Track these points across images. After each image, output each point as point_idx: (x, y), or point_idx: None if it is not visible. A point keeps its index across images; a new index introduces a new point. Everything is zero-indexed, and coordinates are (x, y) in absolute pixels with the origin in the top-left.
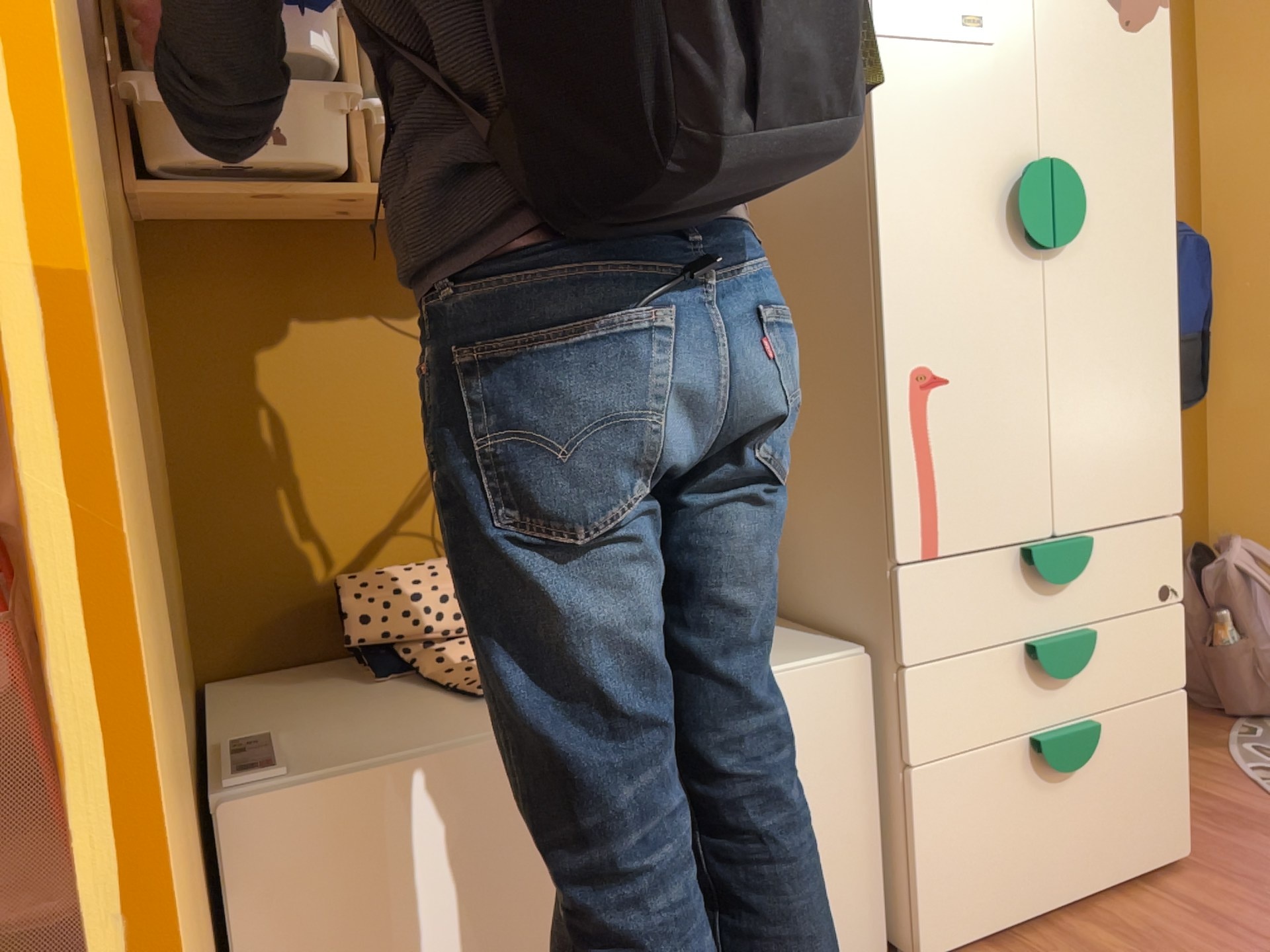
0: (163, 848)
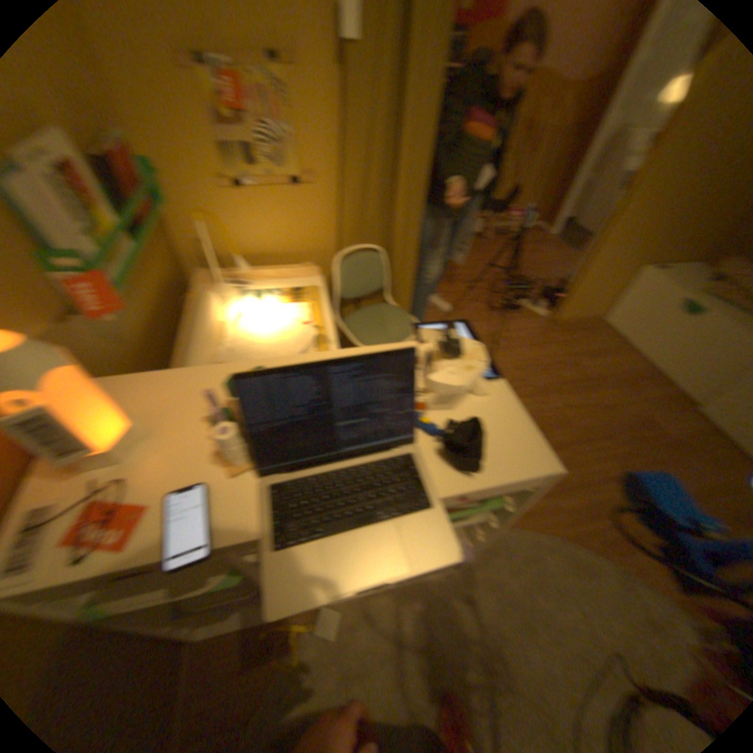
0: (608, 247)
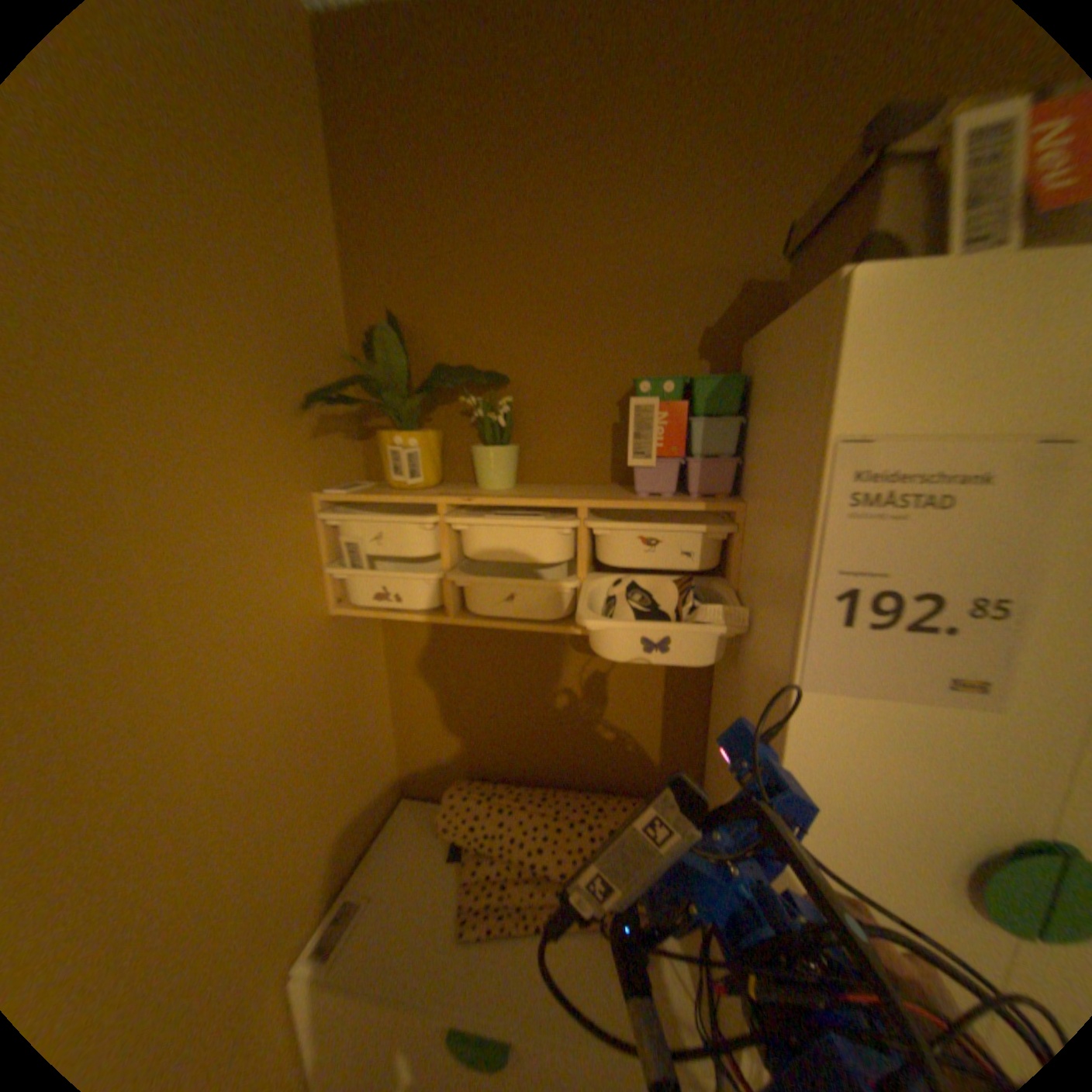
0: None
